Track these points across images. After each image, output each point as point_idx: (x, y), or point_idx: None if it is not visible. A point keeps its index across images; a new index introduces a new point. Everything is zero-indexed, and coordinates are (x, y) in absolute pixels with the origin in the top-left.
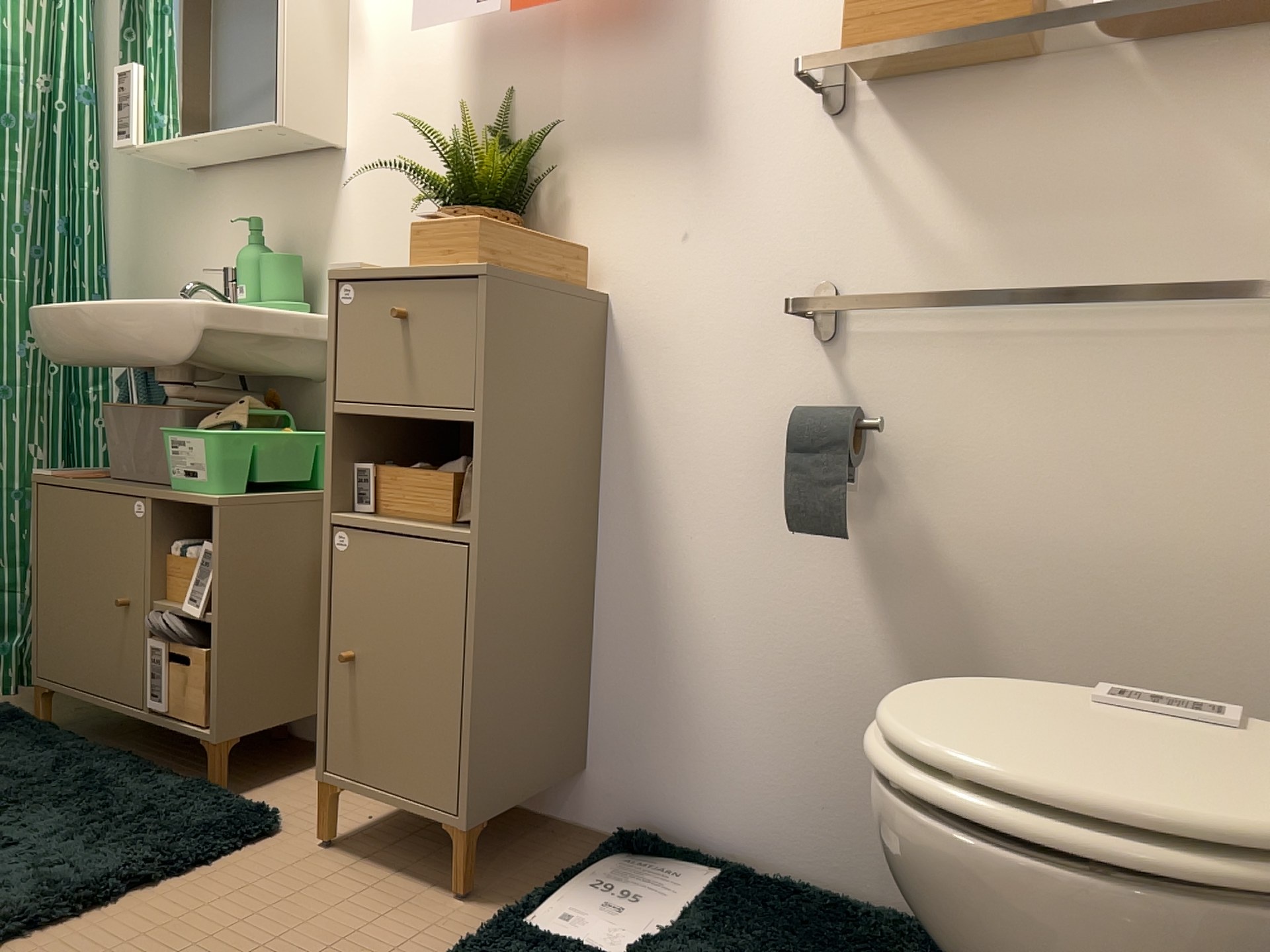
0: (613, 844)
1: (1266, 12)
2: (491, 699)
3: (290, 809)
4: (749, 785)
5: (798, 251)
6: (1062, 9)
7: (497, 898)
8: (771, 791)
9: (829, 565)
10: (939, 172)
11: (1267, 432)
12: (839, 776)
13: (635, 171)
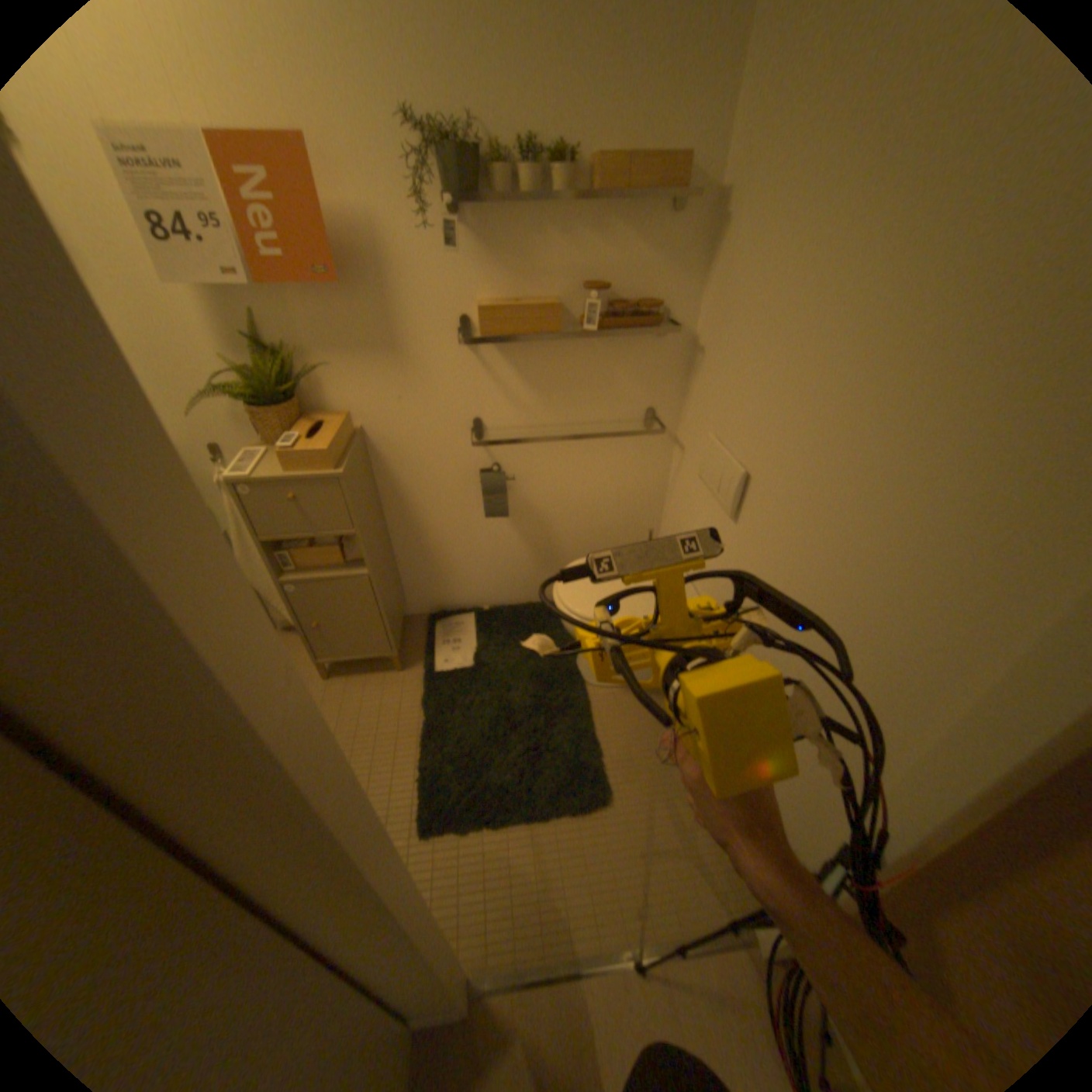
0: (434, 625)
1: (642, 330)
2: (390, 617)
3: None
4: (474, 588)
5: (462, 404)
6: (567, 303)
7: (413, 668)
8: (483, 587)
9: (495, 518)
10: (521, 372)
11: (631, 458)
12: (507, 576)
13: (360, 363)
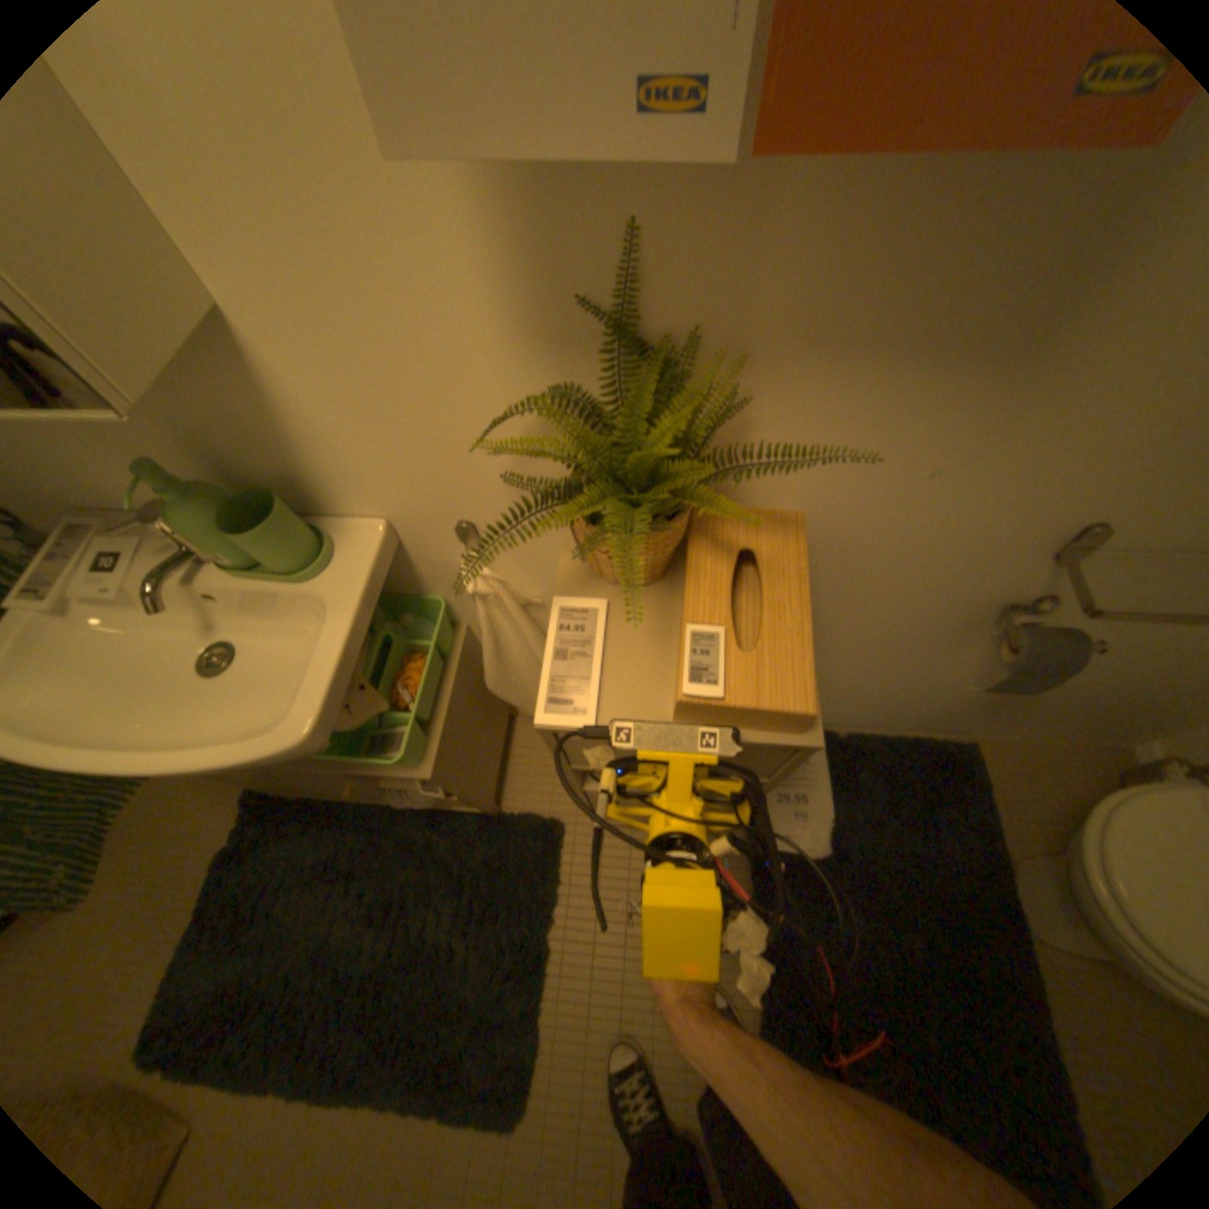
0: None
1: None
2: None
3: (548, 808)
4: (840, 713)
5: (1099, 493)
6: None
7: None
8: (855, 714)
9: (962, 659)
10: None
11: None
12: (907, 710)
13: (892, 387)
